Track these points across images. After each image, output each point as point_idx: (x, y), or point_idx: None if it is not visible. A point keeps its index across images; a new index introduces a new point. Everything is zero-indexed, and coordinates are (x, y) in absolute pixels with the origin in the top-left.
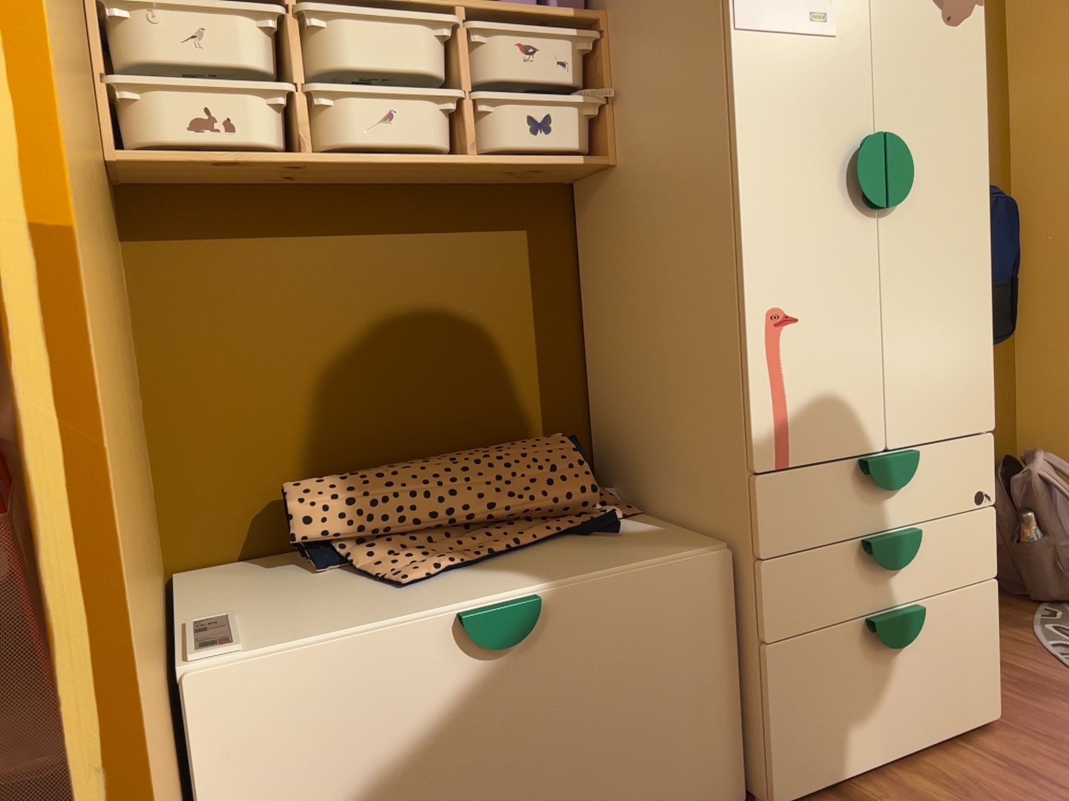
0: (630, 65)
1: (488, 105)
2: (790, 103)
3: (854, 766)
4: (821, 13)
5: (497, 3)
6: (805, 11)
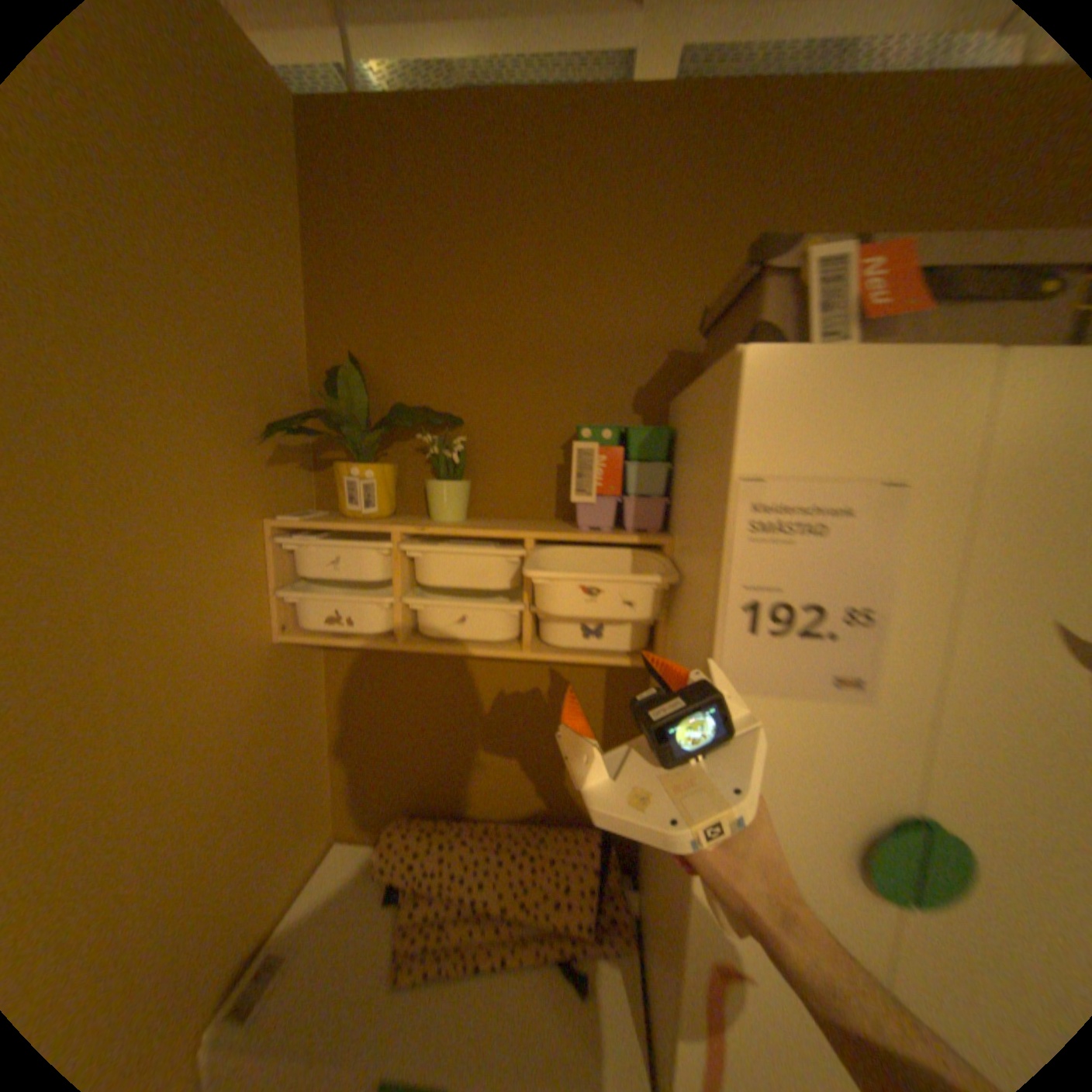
0: (680, 602)
1: (547, 614)
2: (788, 772)
3: None
4: (857, 678)
5: (566, 533)
6: (832, 676)
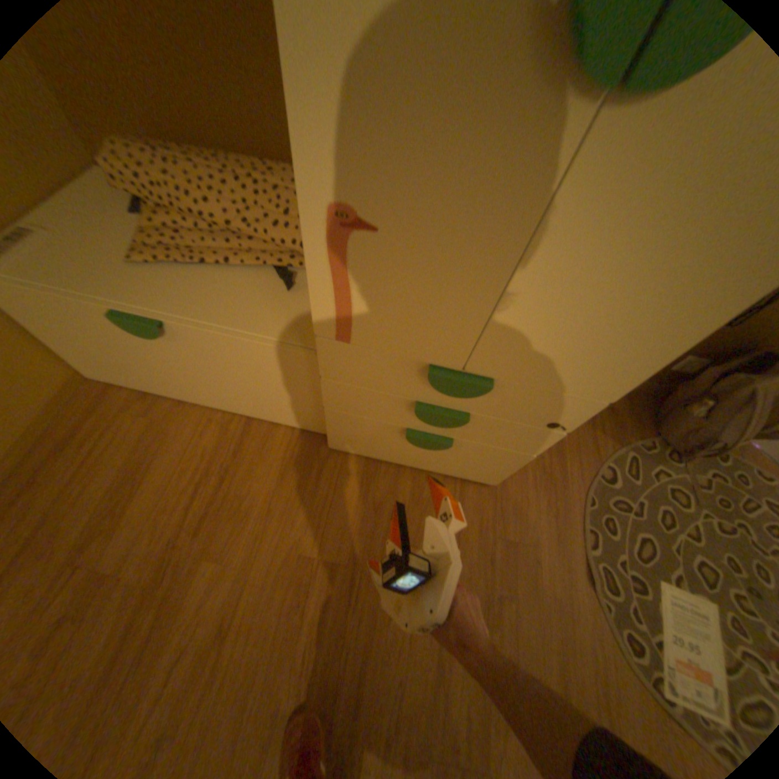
0: None
1: None
2: None
3: (381, 458)
4: None
5: None
6: None
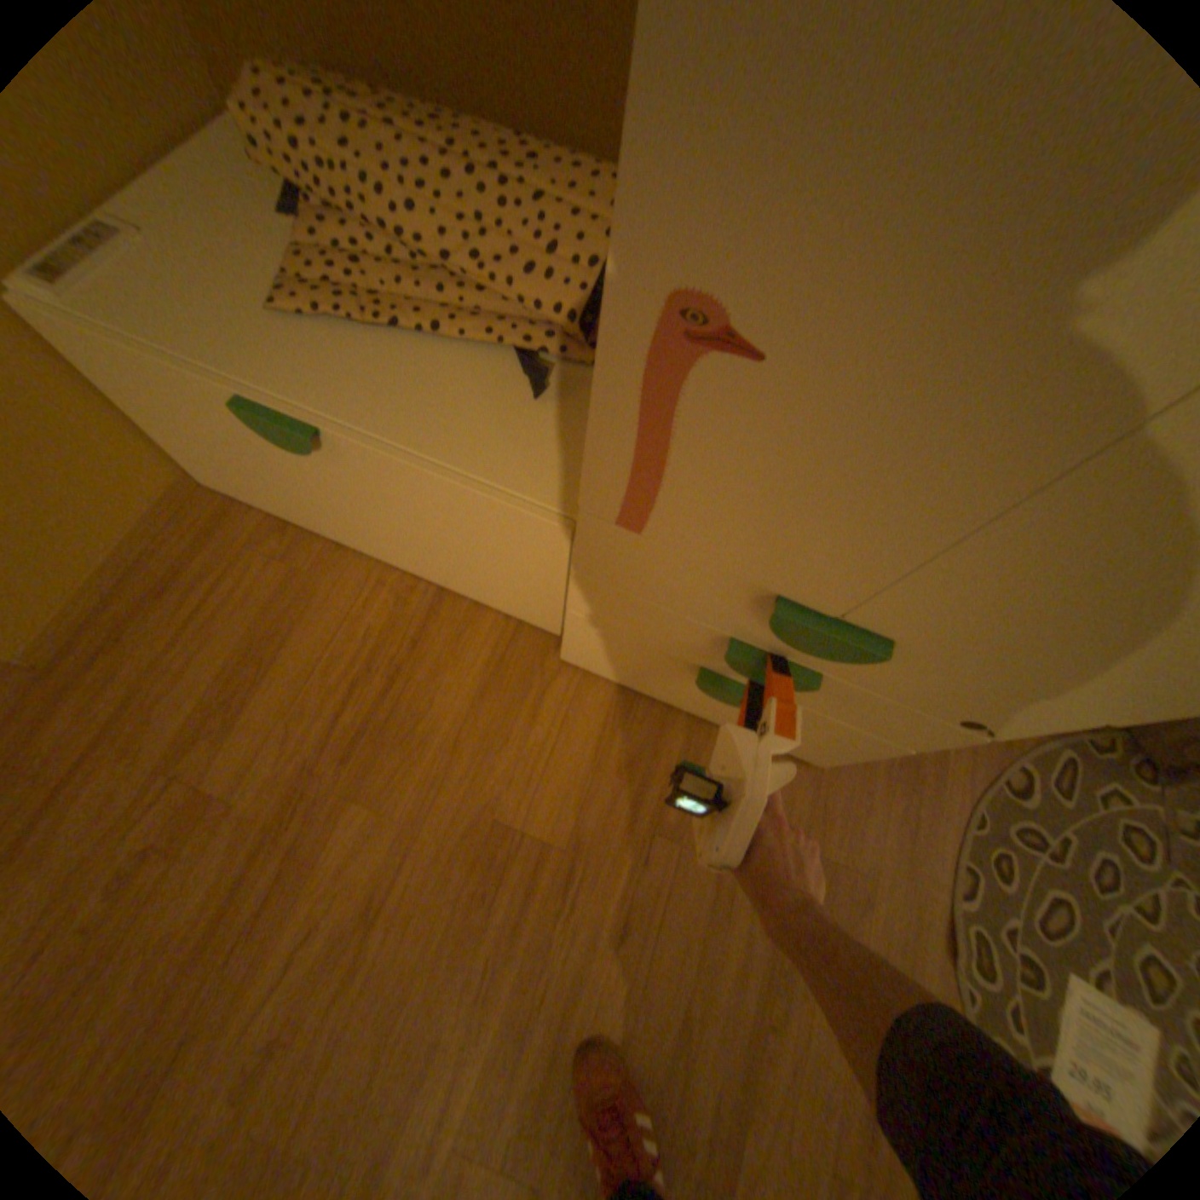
0: None
1: None
2: None
3: (642, 691)
4: None
5: None
6: None
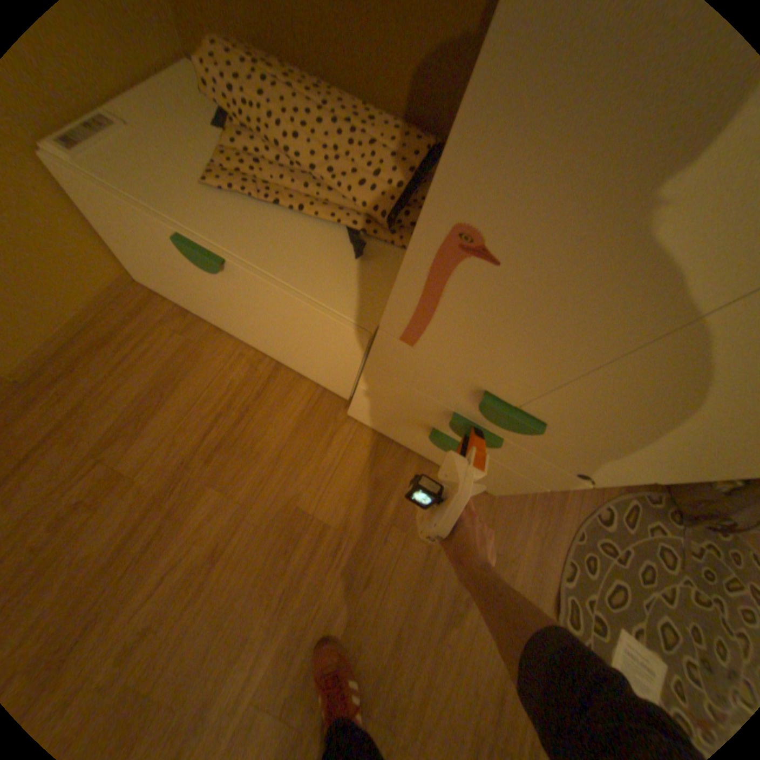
0: None
1: None
2: None
3: (394, 438)
4: None
5: None
6: None
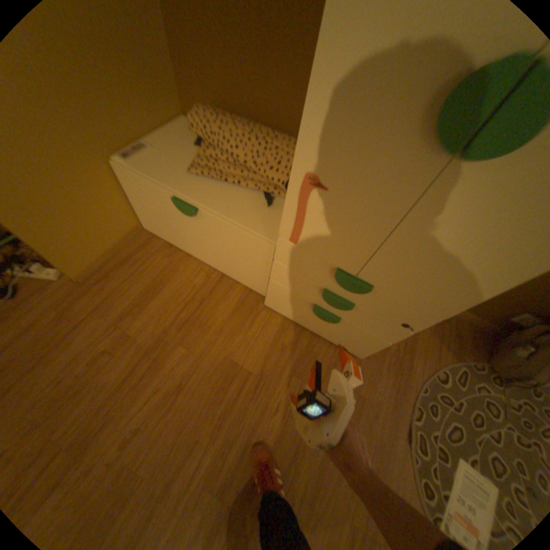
0: None
1: None
2: None
3: (294, 320)
4: None
5: None
6: None
